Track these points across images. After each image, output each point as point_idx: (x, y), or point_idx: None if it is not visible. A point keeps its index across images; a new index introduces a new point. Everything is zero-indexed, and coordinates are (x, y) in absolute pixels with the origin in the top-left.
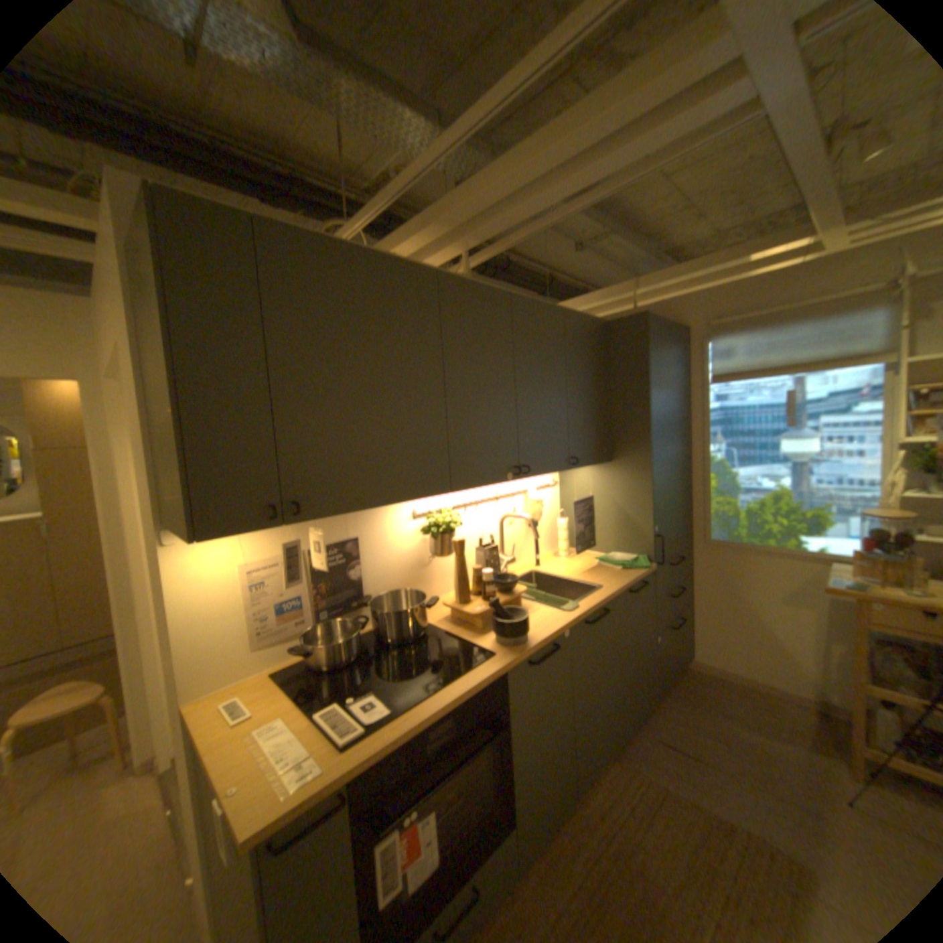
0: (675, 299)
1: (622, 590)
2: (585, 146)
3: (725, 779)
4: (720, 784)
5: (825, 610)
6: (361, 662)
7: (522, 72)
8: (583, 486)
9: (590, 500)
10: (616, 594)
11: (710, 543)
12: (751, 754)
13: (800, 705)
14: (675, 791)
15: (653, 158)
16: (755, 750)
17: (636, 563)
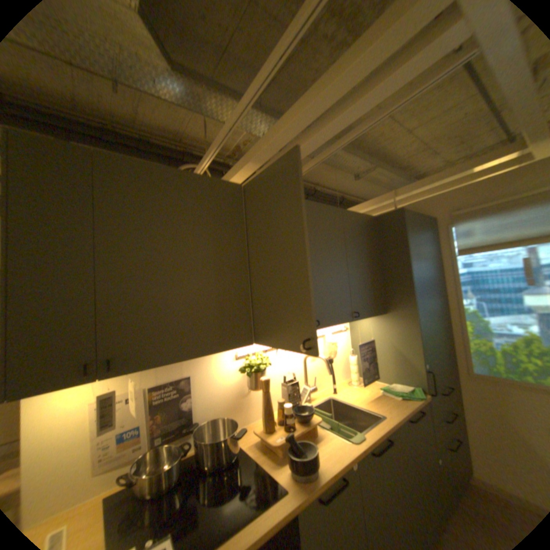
0: (424, 200)
1: (403, 422)
2: (342, 93)
3: None
4: None
5: None
6: (179, 488)
7: (285, 40)
8: (367, 331)
9: (373, 342)
10: (398, 426)
11: (474, 377)
12: None
13: None
14: None
15: (395, 100)
16: None
17: (414, 395)
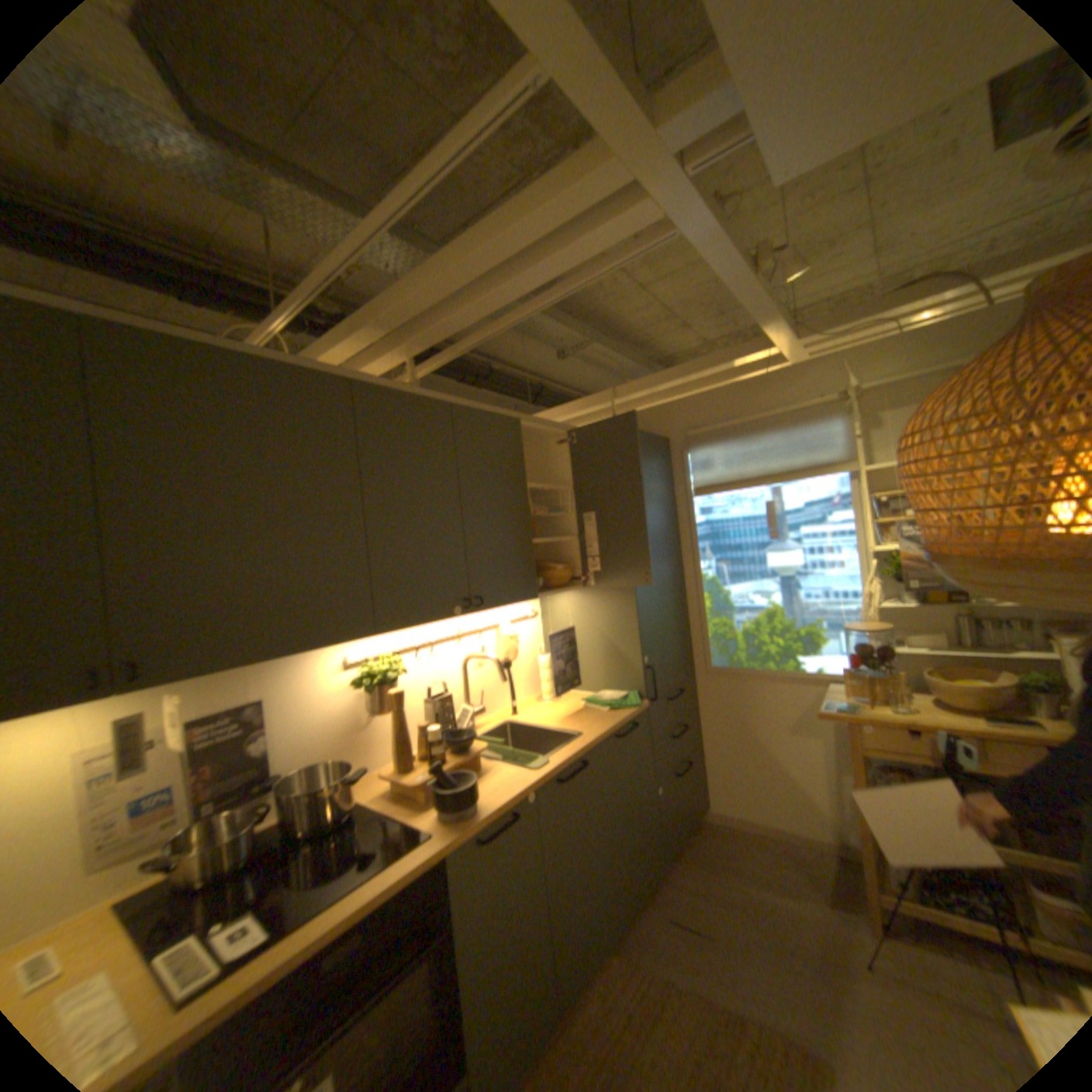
0: (652, 409)
1: (604, 737)
2: (508, 256)
3: (738, 958)
4: (732, 966)
5: (831, 738)
6: (255, 868)
7: (417, 182)
8: (566, 616)
9: (575, 631)
10: (597, 742)
11: (712, 672)
12: (767, 922)
13: (820, 852)
14: (681, 984)
15: (587, 271)
16: (772, 915)
17: (625, 702)
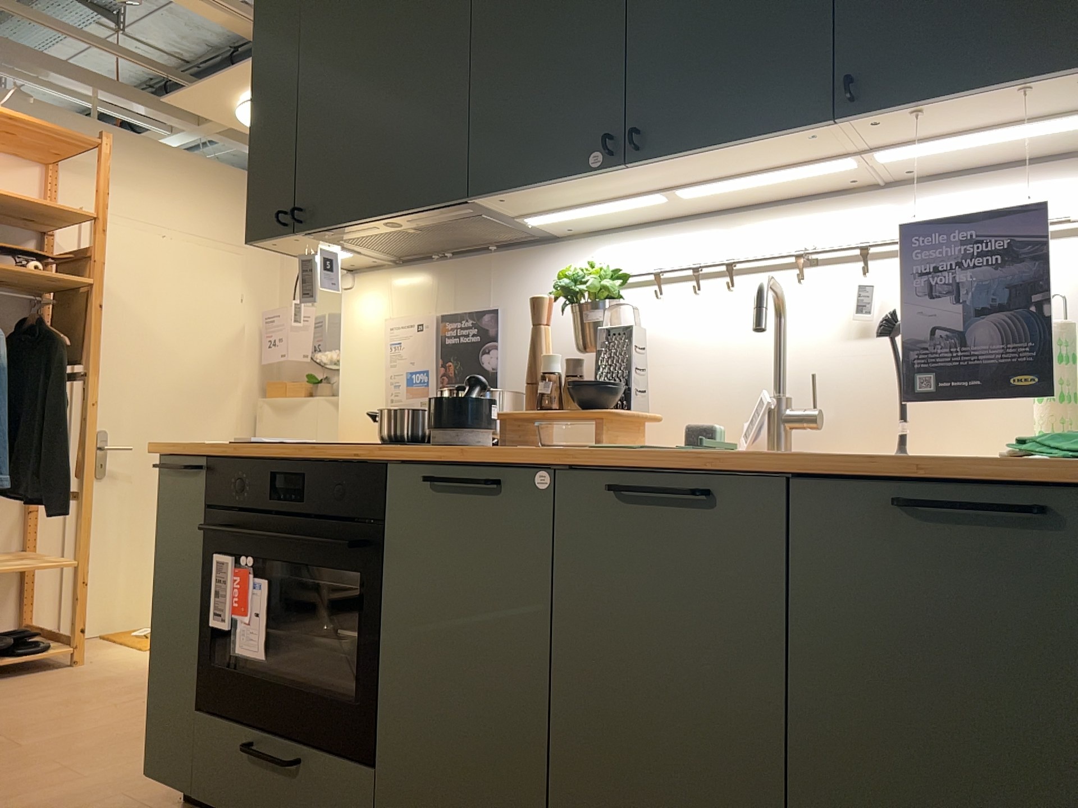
0: None
1: (809, 464)
2: None
3: None
4: None
5: None
6: None
7: None
8: None
9: None
10: (774, 467)
11: None
12: None
13: None
14: None
15: None
16: None
17: None
